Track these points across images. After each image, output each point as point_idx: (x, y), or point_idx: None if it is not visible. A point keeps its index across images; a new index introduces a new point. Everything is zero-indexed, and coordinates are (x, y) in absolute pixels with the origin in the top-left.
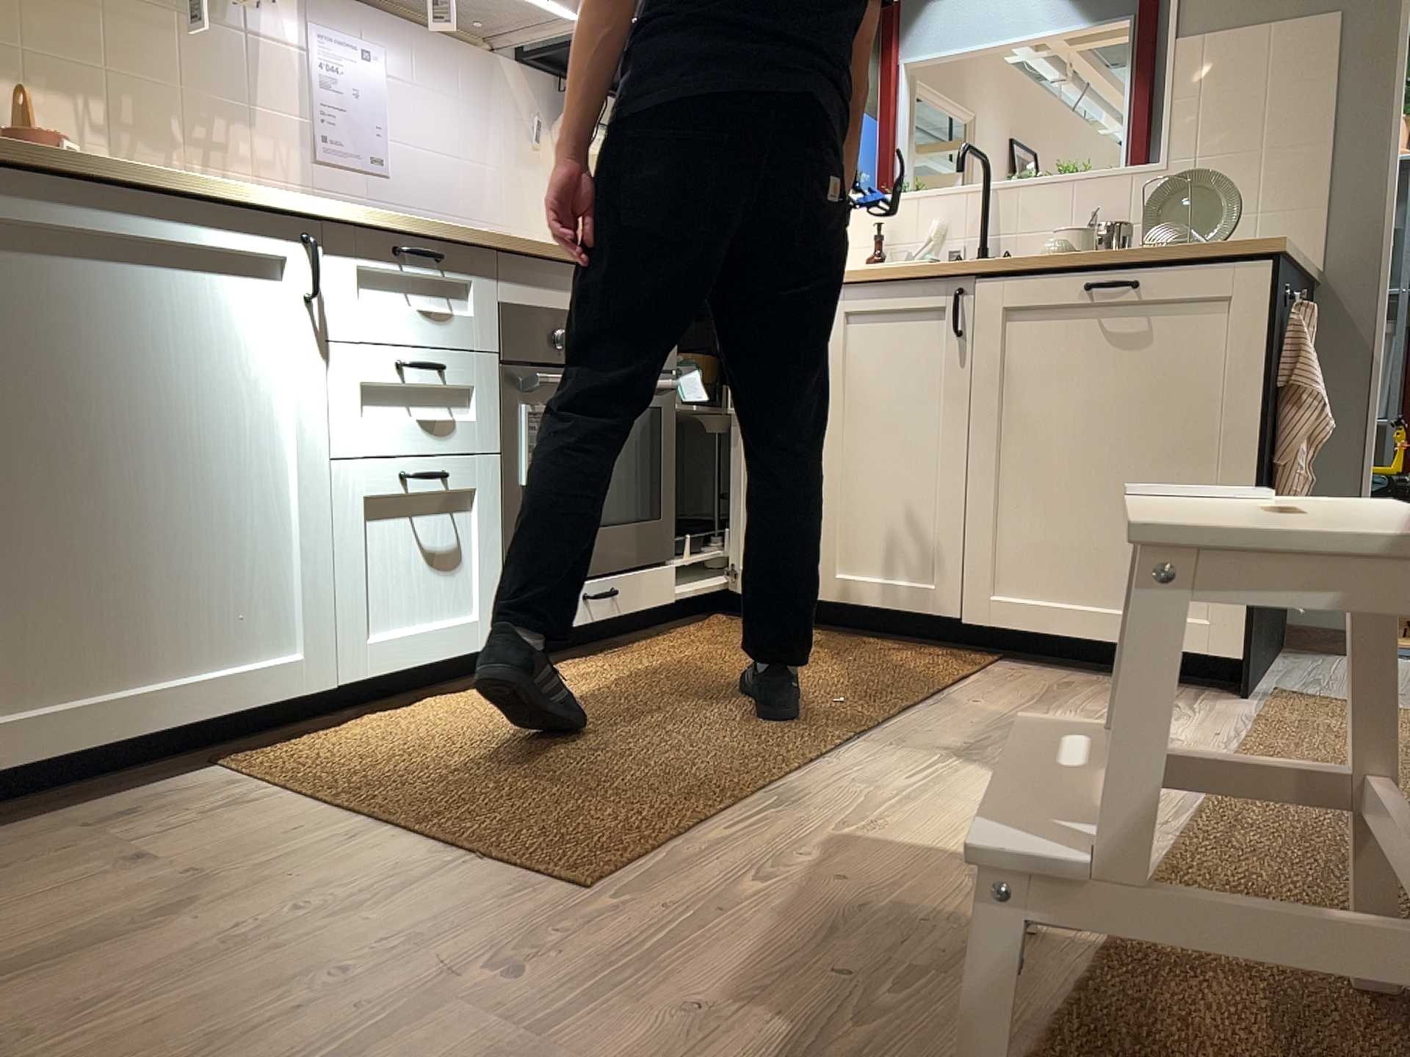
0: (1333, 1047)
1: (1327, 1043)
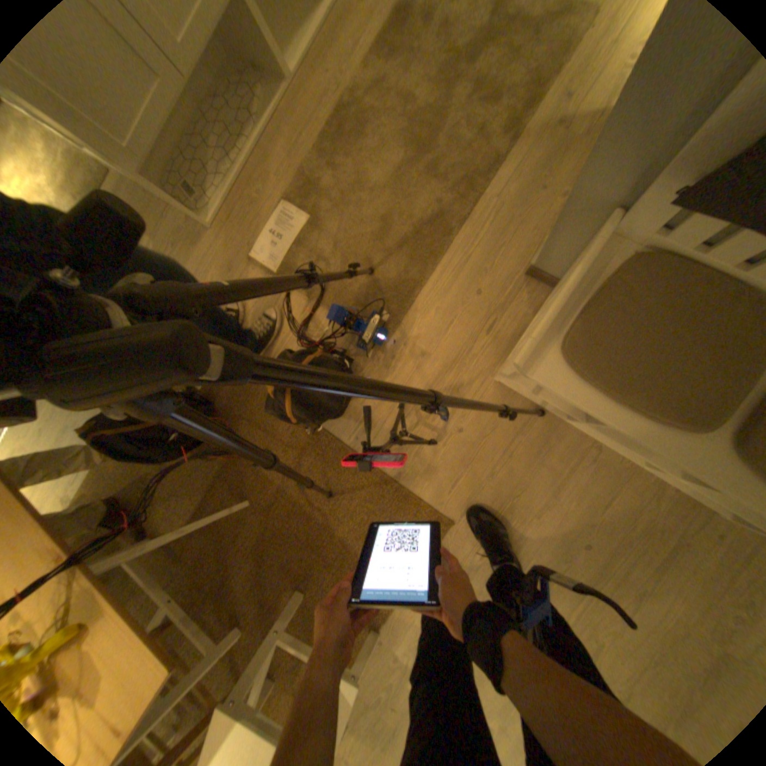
0: (288, 667)
1: (289, 669)
